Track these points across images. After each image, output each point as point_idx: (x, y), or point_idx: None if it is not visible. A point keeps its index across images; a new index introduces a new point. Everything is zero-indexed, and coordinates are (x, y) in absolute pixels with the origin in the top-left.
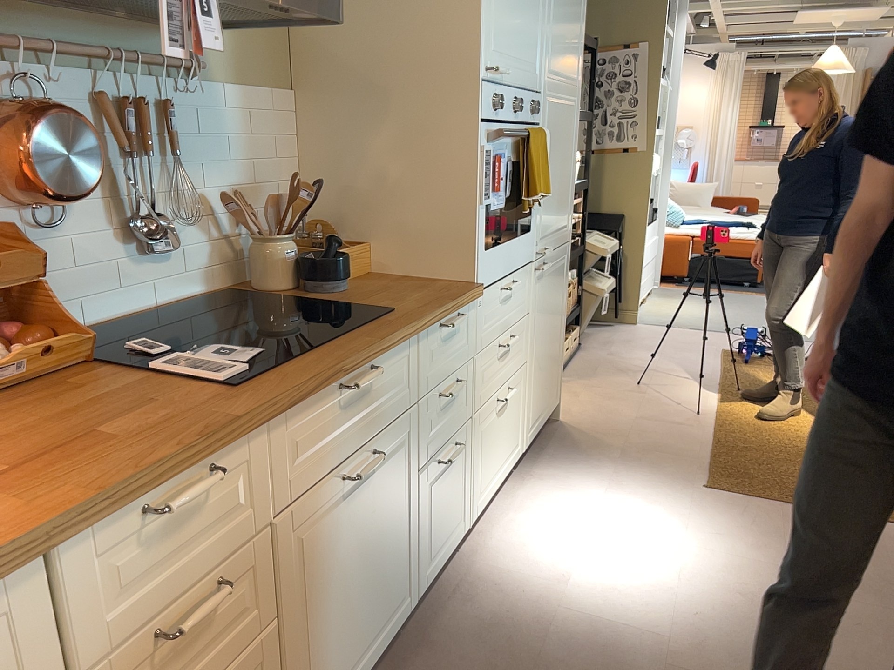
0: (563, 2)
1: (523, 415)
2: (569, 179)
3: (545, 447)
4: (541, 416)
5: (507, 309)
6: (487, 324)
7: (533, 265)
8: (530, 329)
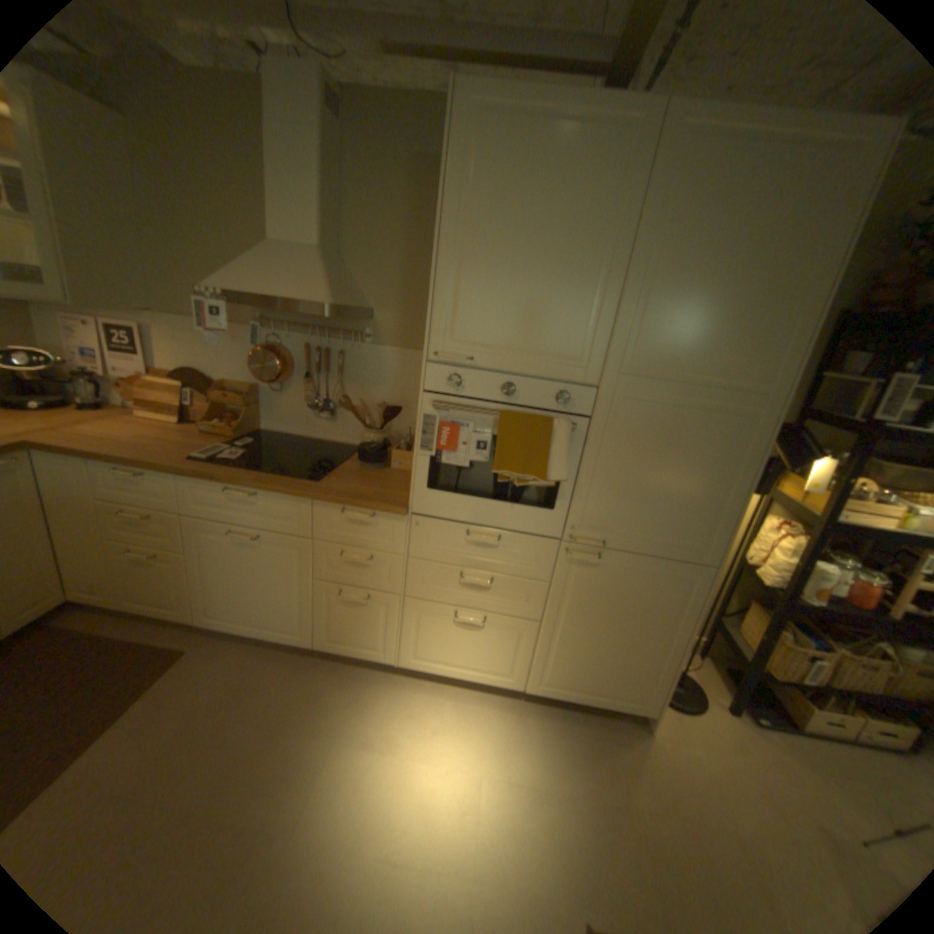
0: (692, 289)
1: (523, 661)
2: (712, 496)
3: (581, 725)
4: (583, 694)
5: (482, 554)
6: (433, 545)
7: (562, 545)
8: (549, 598)
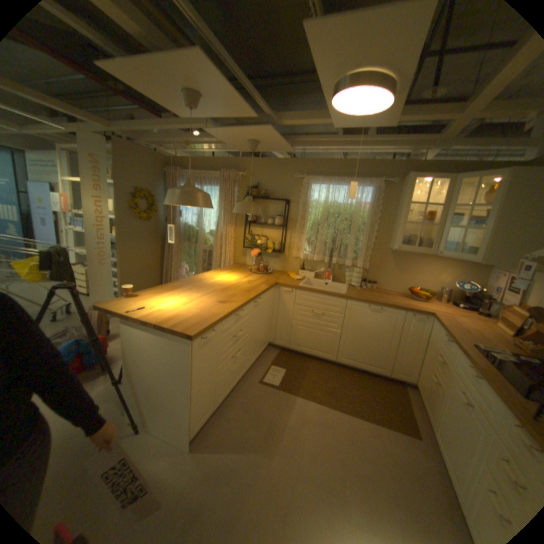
0: None
1: None
2: None
3: None
4: None
5: None
6: None
7: None
8: None
